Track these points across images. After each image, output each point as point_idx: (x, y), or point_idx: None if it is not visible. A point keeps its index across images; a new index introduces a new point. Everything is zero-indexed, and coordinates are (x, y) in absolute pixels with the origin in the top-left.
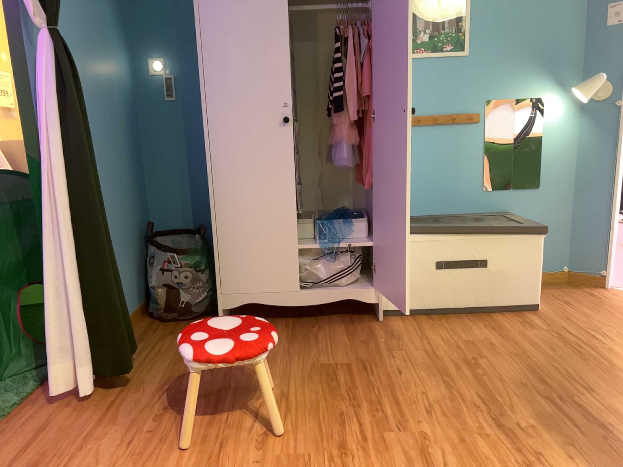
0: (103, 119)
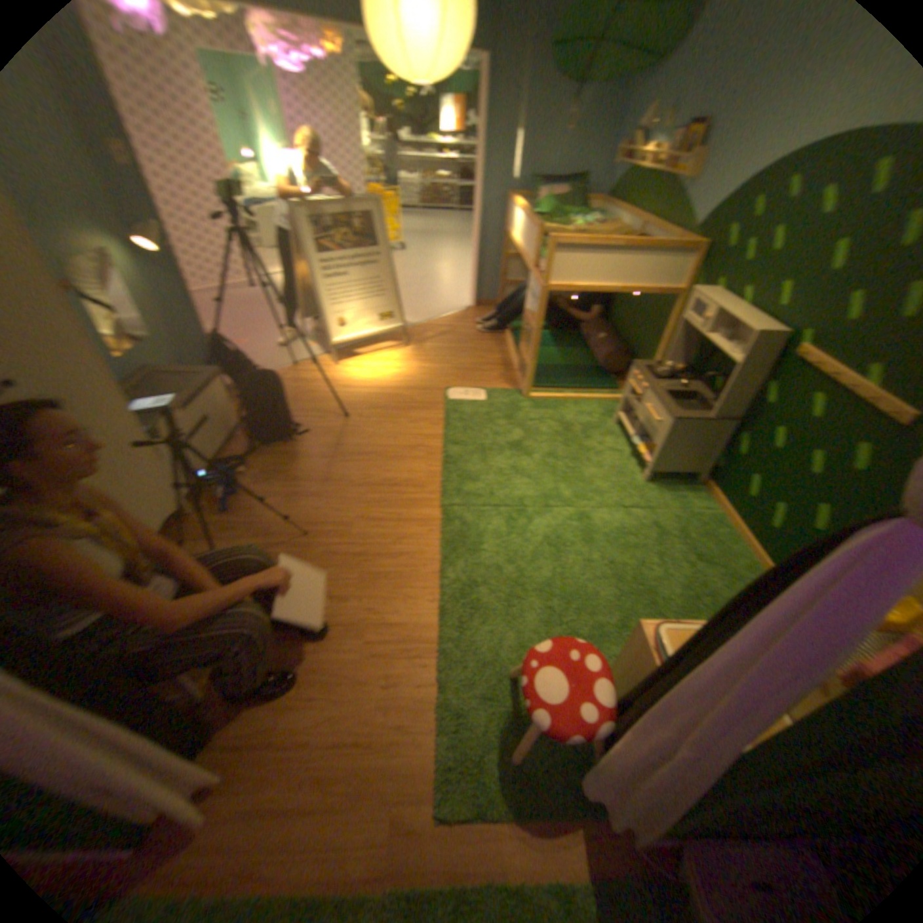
0: None
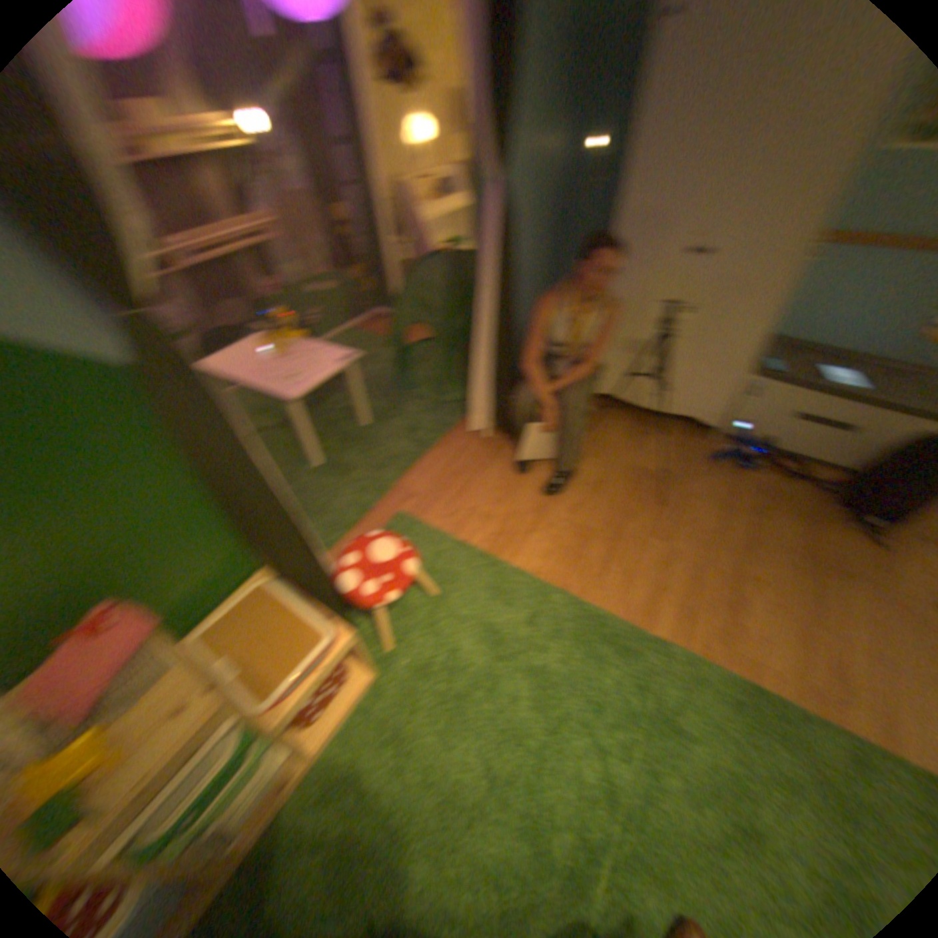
0: (534, 222)
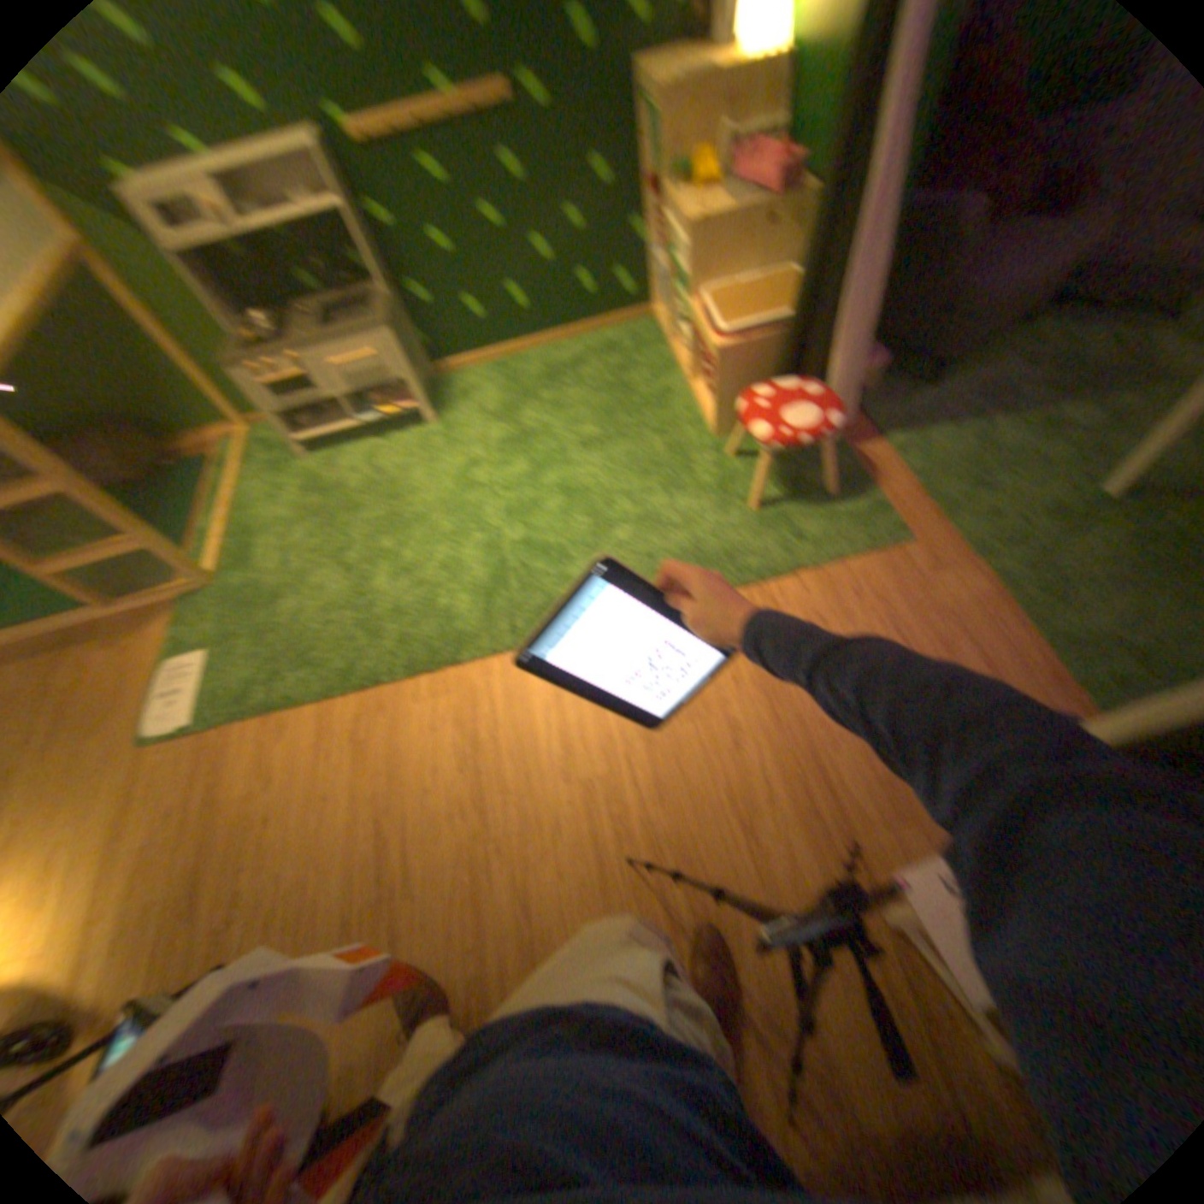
0: None
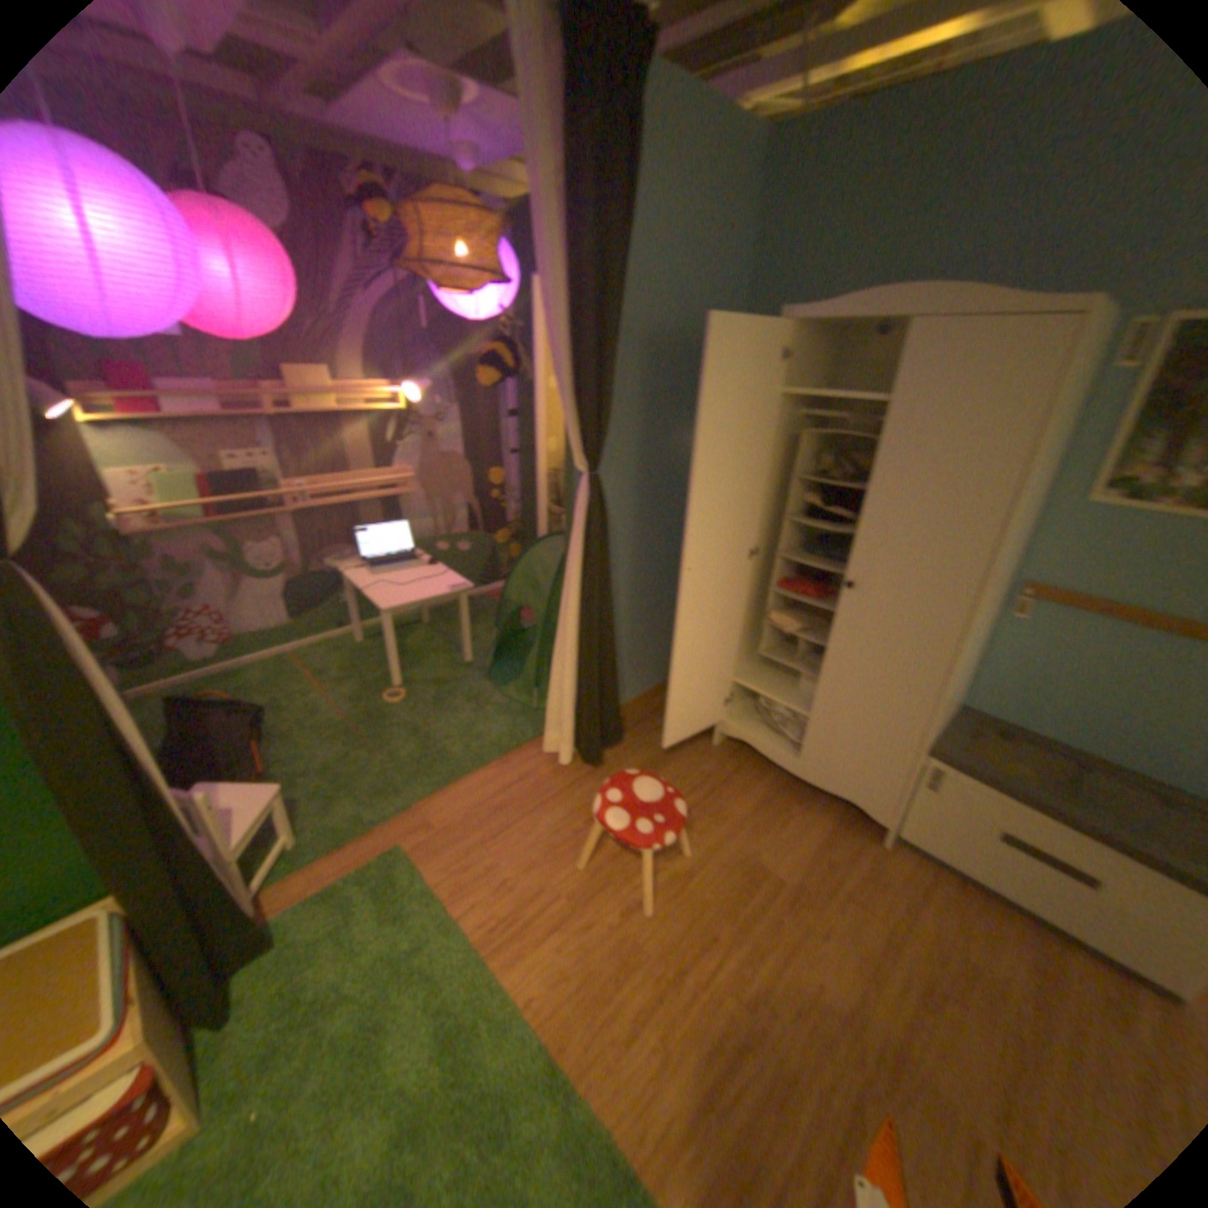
0: (662, 516)
